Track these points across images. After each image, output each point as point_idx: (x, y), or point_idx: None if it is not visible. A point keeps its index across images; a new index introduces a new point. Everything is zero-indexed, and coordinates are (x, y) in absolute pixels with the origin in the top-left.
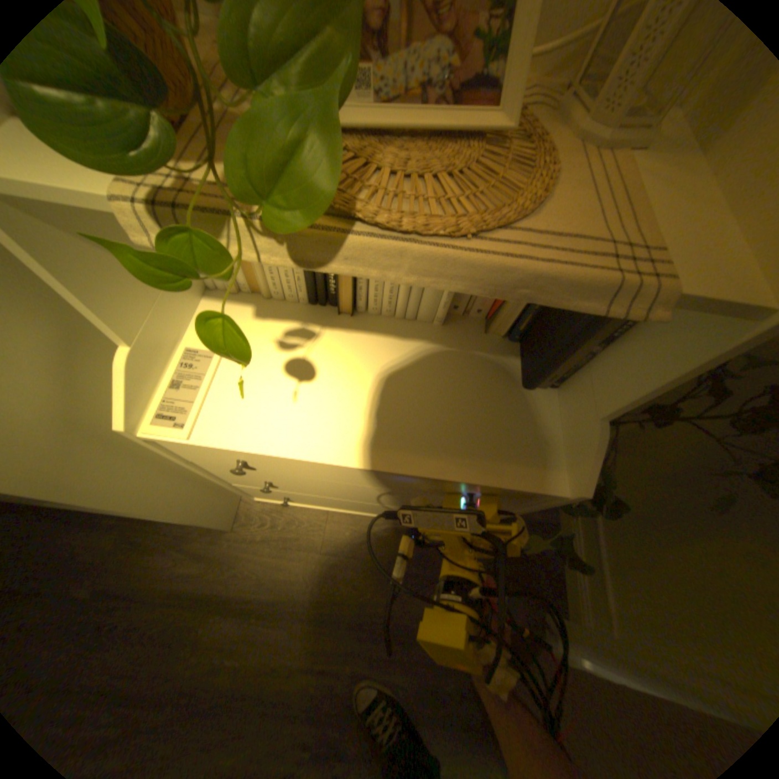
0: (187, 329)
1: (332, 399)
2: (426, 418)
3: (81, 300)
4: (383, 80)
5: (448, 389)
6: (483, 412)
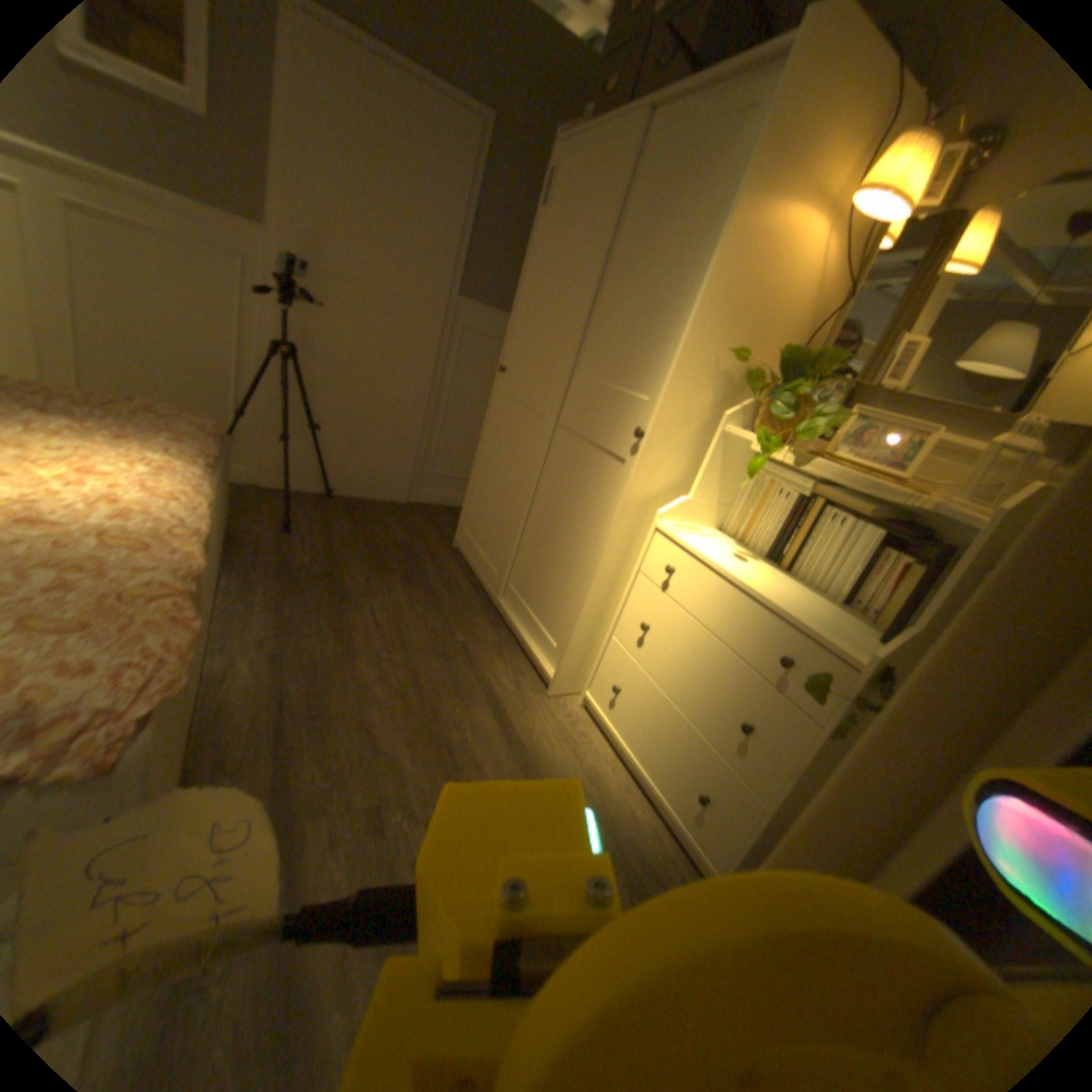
0: (701, 526)
1: (747, 567)
2: (794, 599)
3: (703, 470)
4: (859, 452)
5: (820, 607)
6: (835, 622)
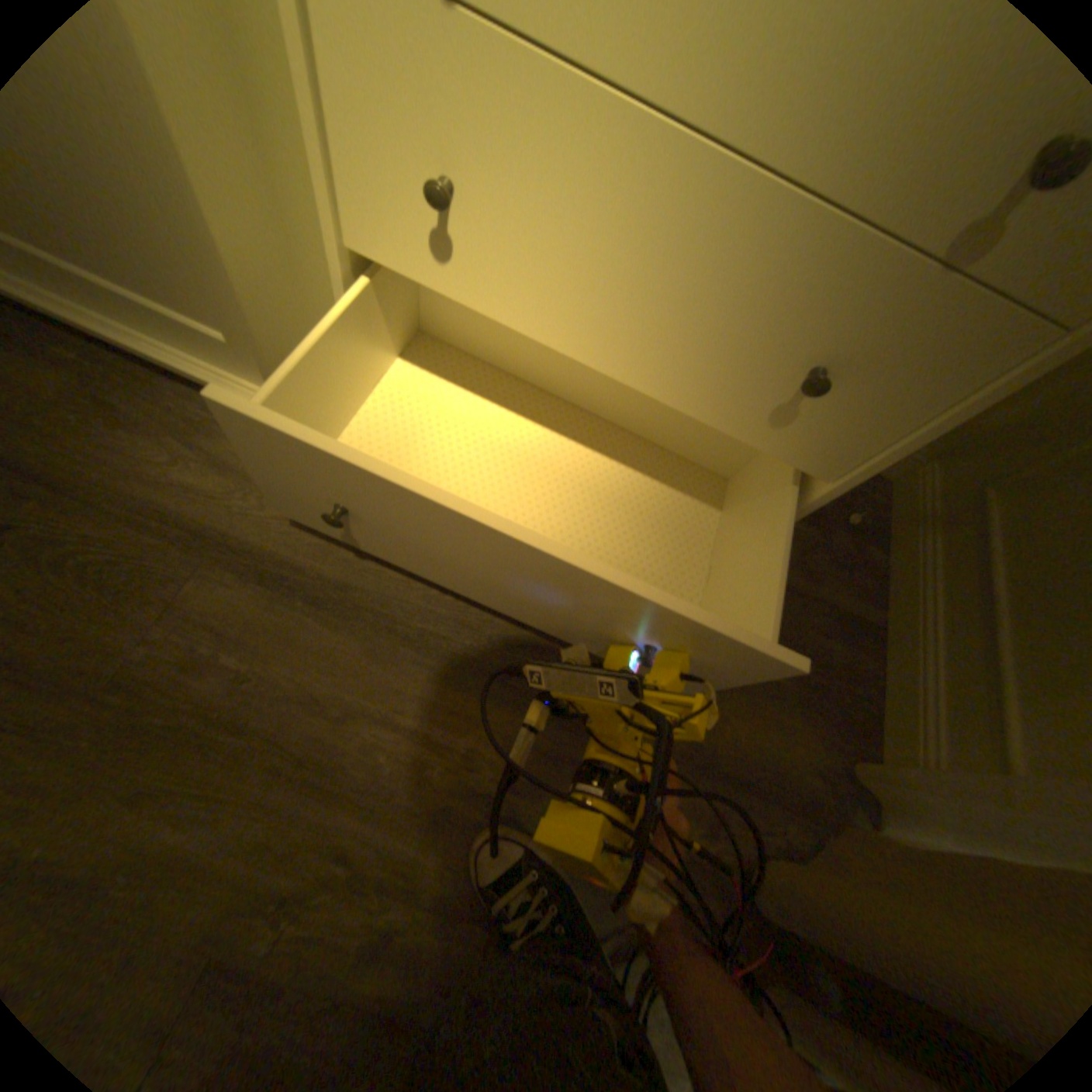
0: None
1: None
2: None
3: None
4: None
5: None
6: None
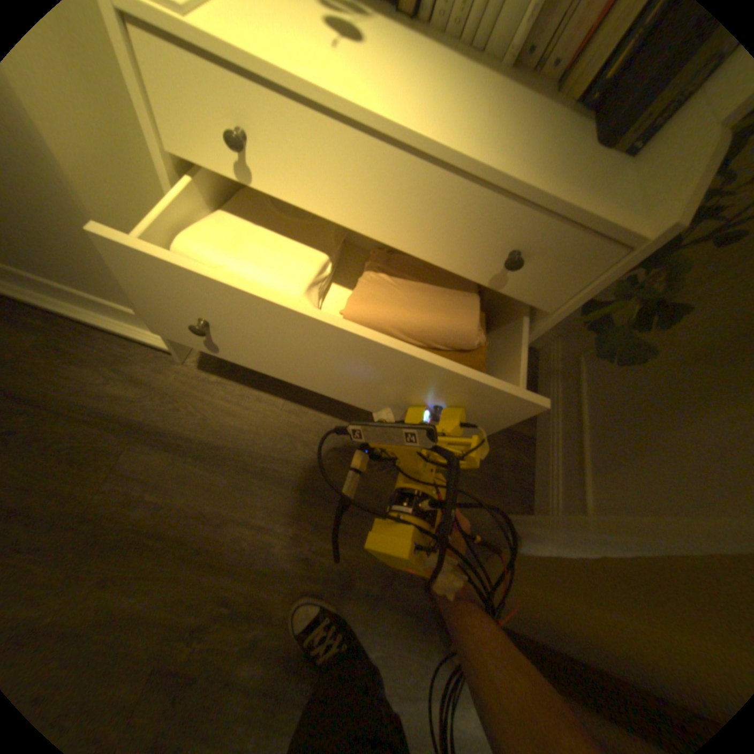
0: None
1: (382, 62)
2: (492, 120)
3: None
4: None
5: (518, 110)
6: (556, 141)
